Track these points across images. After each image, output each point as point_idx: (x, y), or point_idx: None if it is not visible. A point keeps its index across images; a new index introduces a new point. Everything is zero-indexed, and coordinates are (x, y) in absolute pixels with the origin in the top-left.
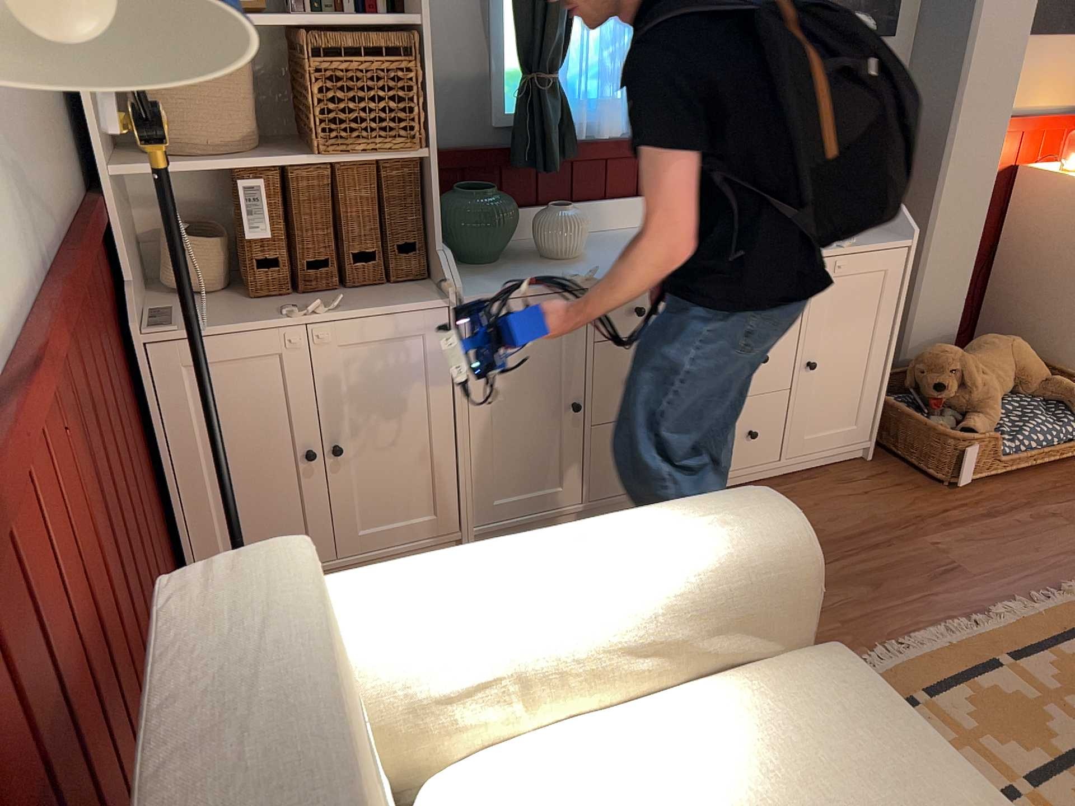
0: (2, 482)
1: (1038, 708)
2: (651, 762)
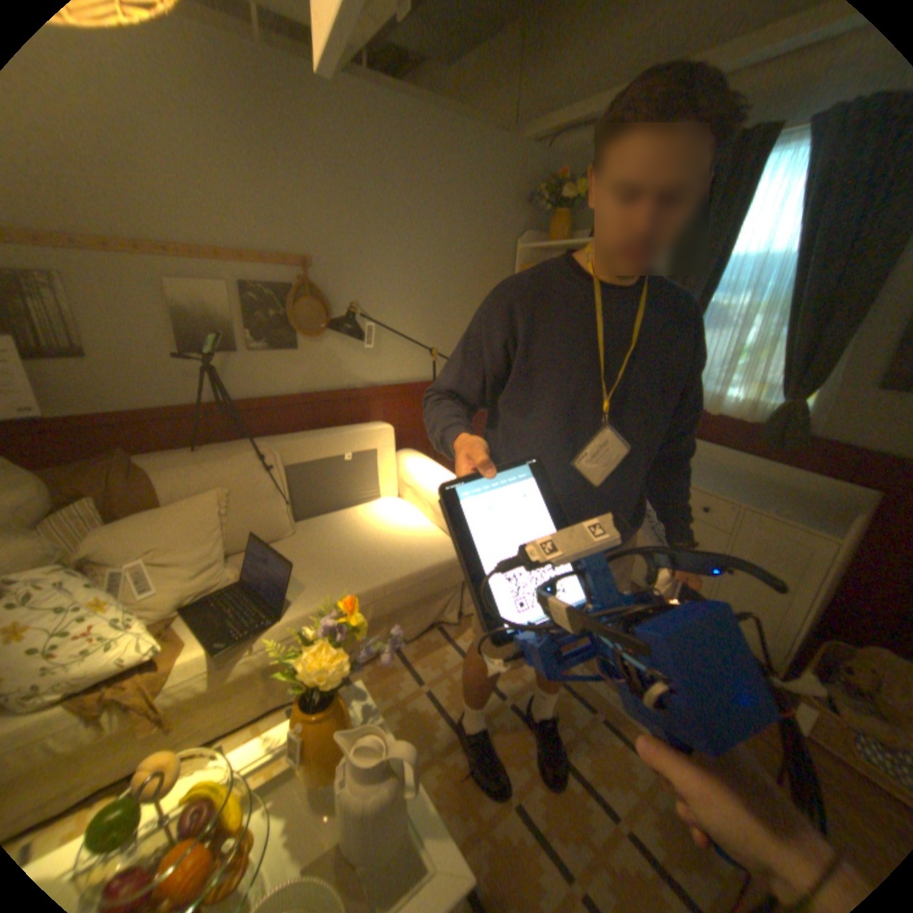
0: (380, 398)
1: (572, 726)
2: (409, 522)
